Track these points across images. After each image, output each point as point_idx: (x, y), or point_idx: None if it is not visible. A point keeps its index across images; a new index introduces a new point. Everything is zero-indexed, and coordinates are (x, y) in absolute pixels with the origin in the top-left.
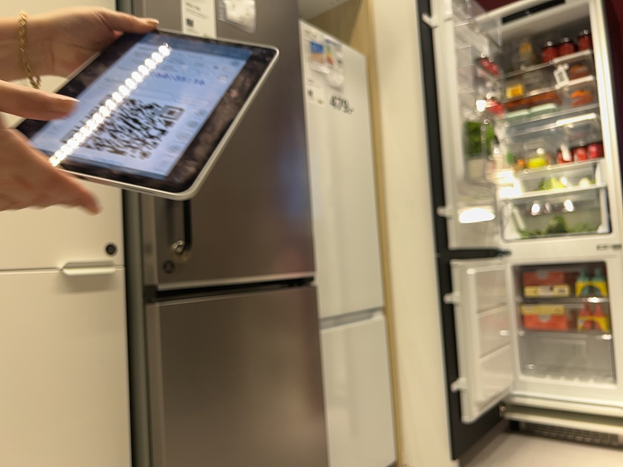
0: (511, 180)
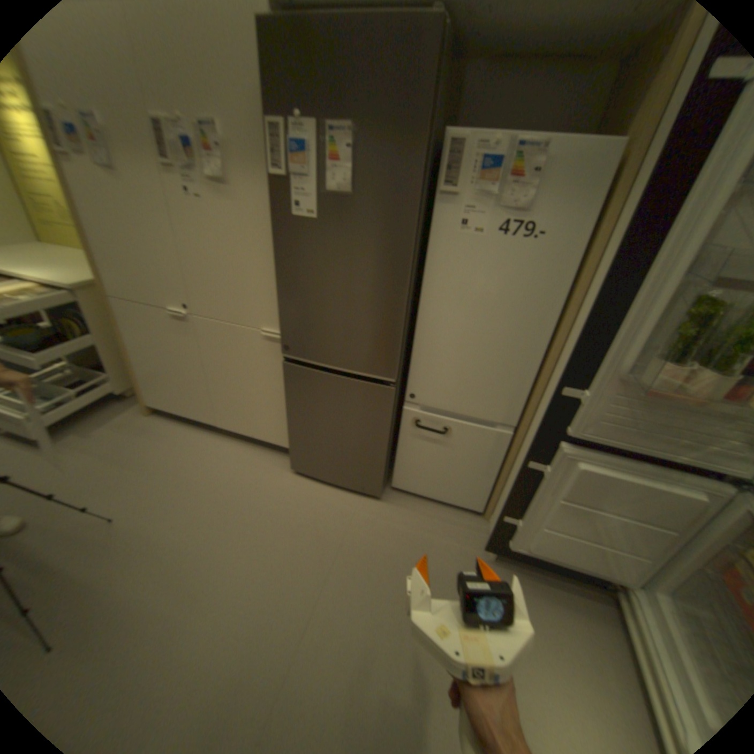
0: None
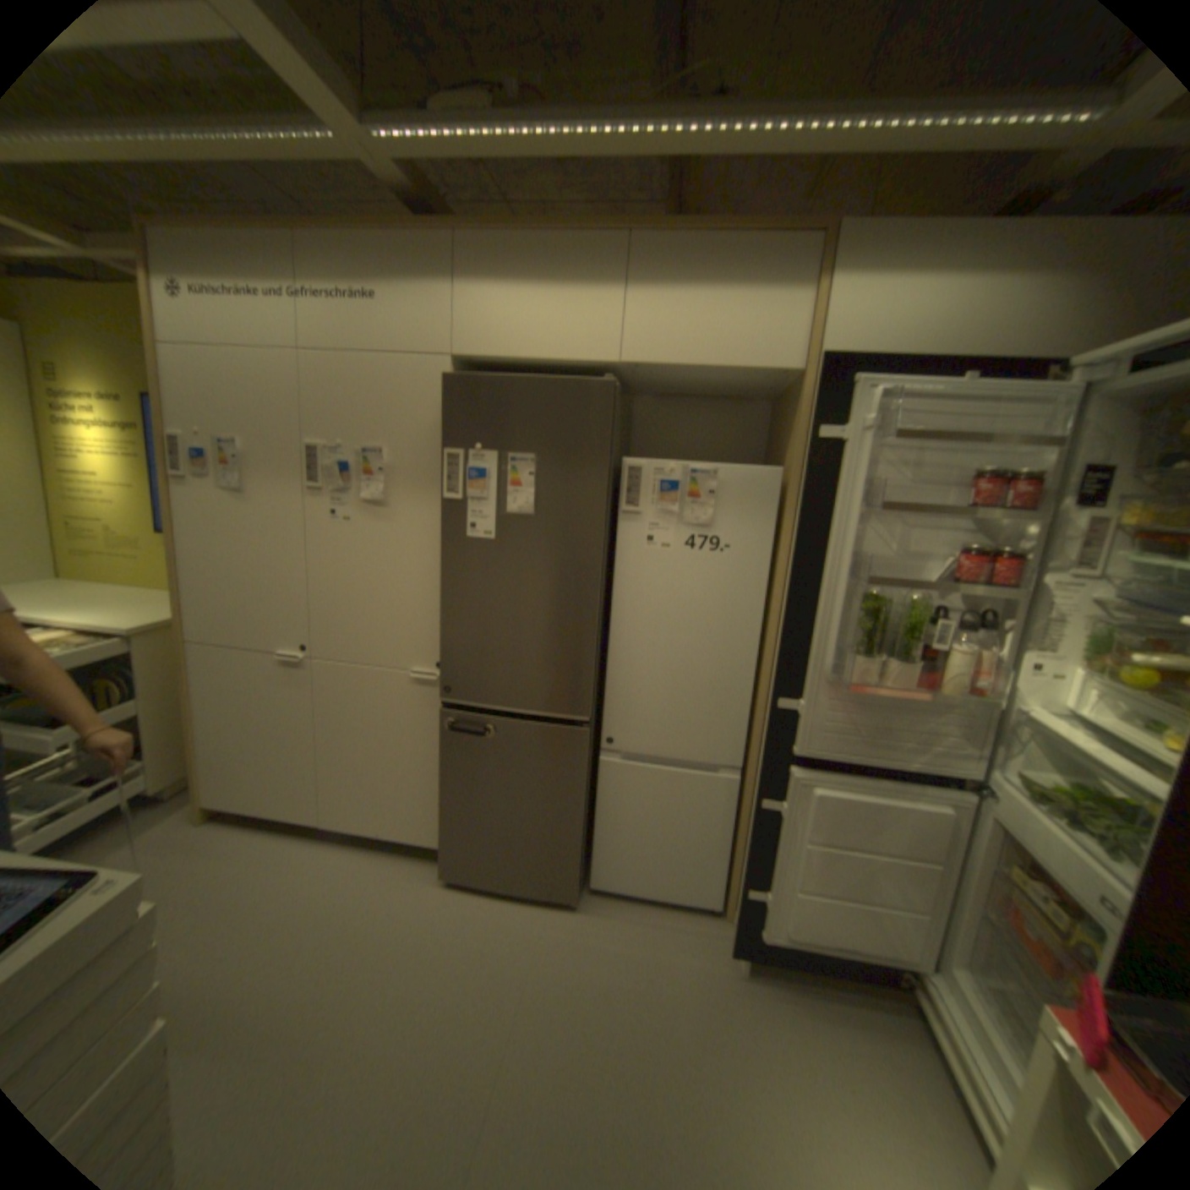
0: (1083, 683)
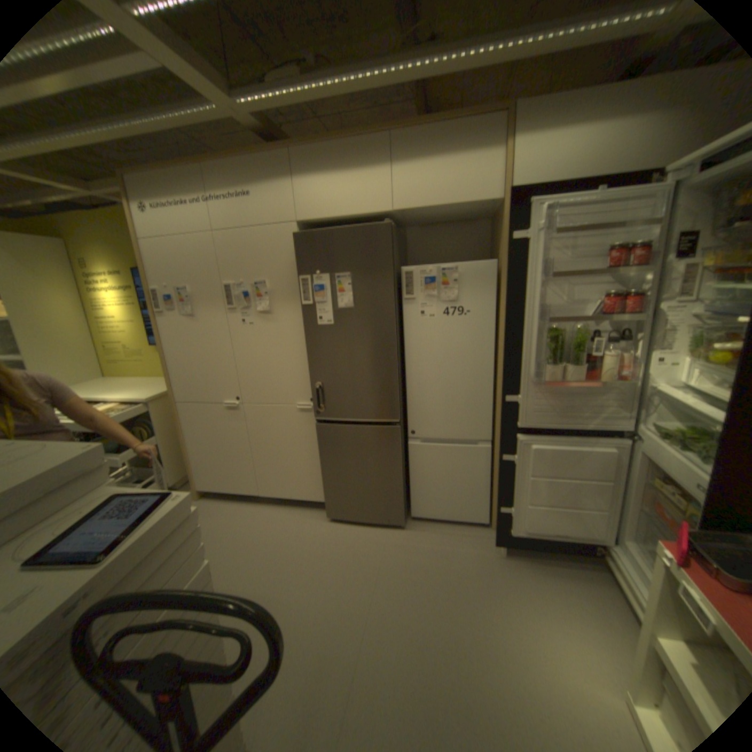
0: (690, 366)
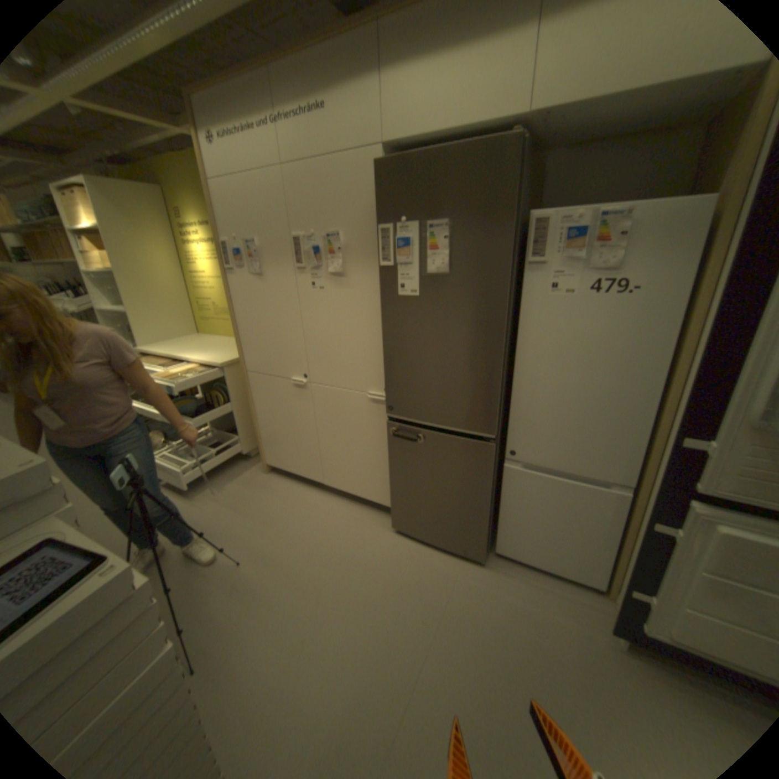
0: None
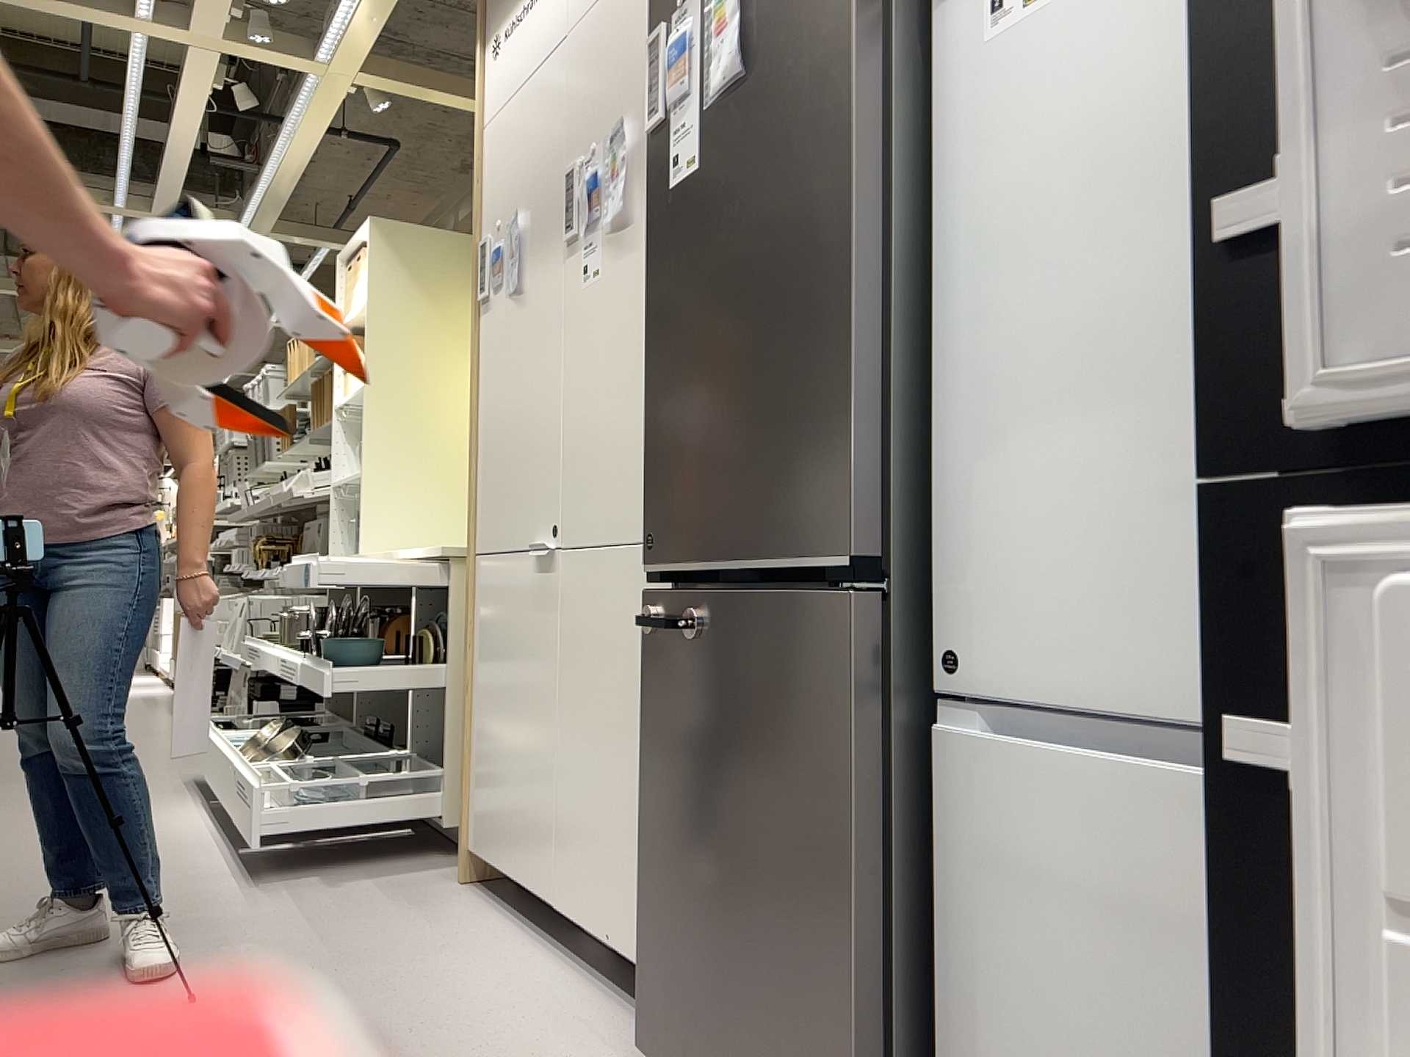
0: None
